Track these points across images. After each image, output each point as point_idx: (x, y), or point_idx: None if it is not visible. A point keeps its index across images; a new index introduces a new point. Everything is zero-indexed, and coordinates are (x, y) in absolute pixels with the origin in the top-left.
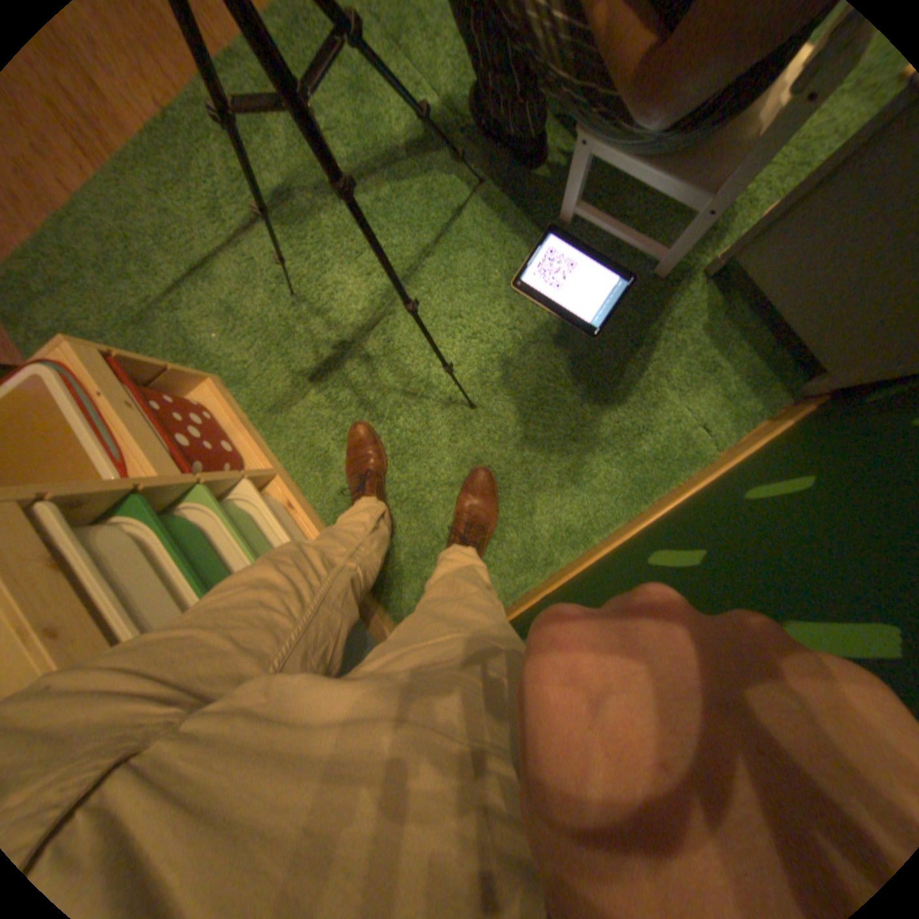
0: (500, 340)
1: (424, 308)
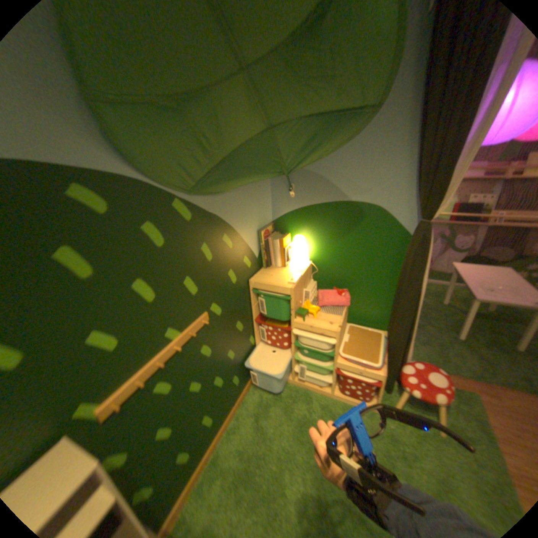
0: (291, 497)
1: (329, 492)
